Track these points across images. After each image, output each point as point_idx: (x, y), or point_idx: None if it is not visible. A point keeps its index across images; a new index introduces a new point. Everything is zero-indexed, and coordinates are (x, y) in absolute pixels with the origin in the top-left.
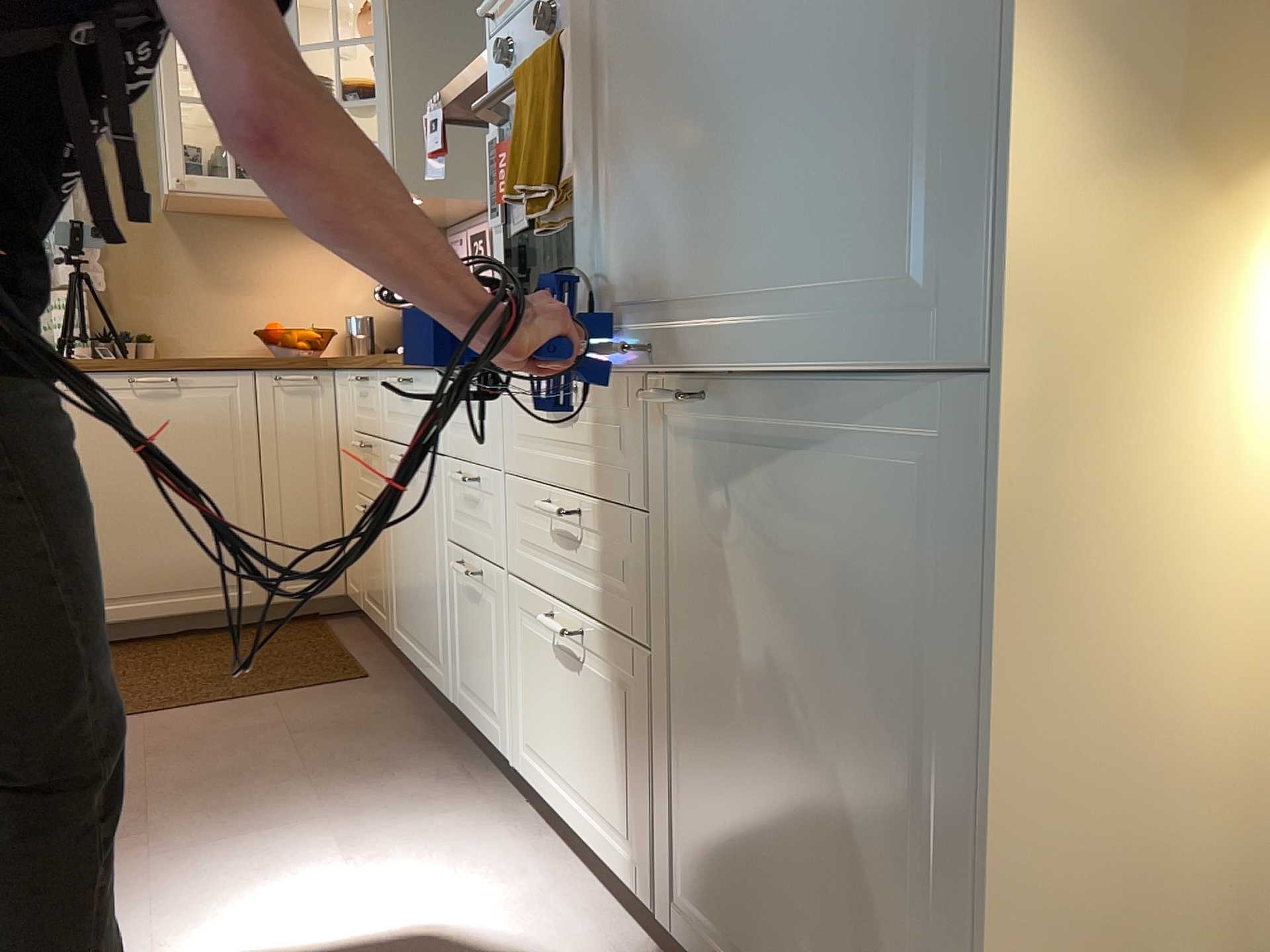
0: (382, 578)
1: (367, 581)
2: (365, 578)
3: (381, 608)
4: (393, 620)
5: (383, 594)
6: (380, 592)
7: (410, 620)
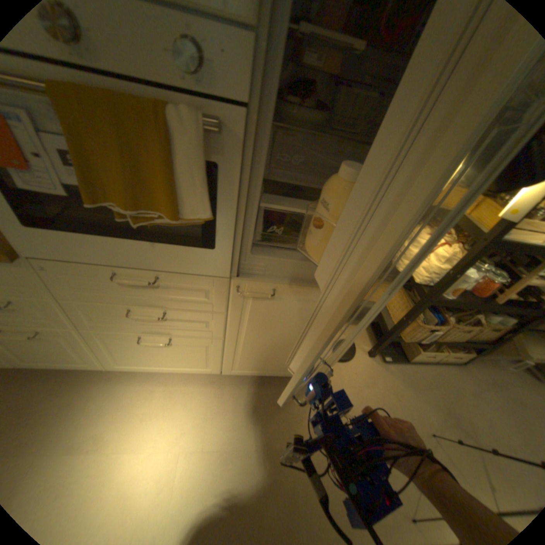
0: None
1: None
2: None
3: None
4: None
5: None
6: None
7: None
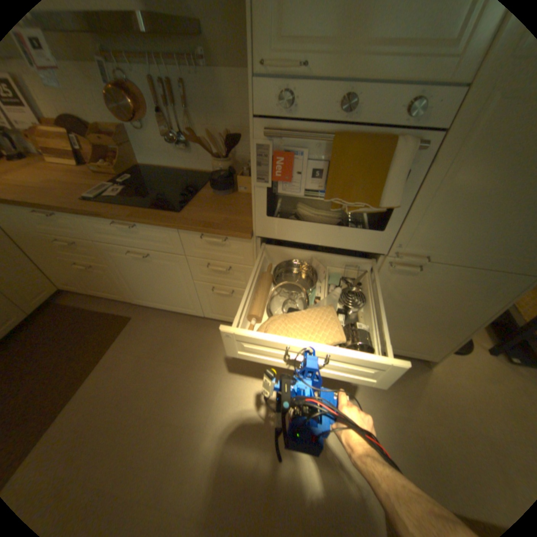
0: (111, 287)
1: (88, 287)
2: (85, 286)
3: (112, 294)
4: (131, 298)
5: (114, 291)
6: (109, 290)
7: (153, 299)
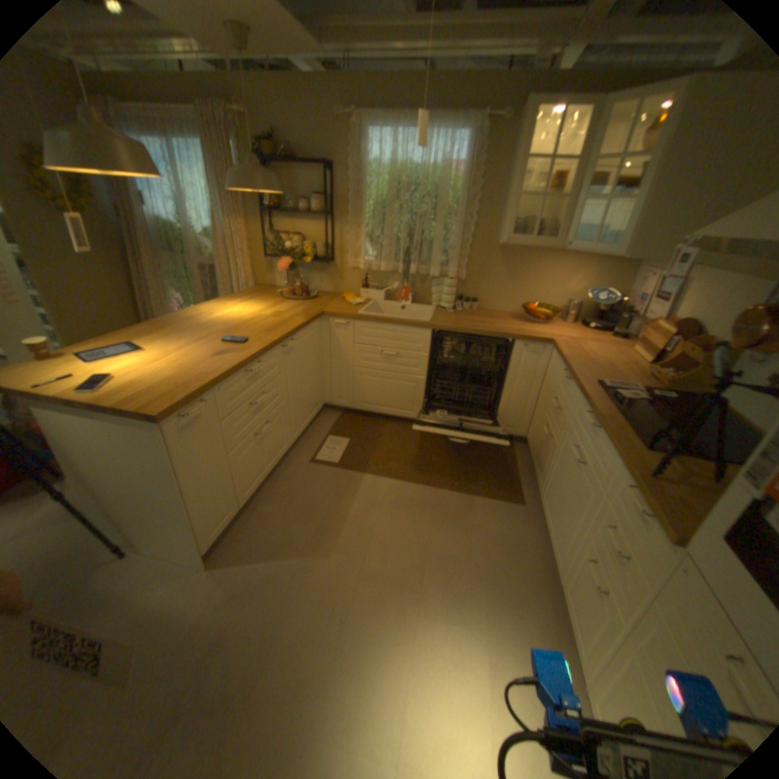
0: (545, 467)
1: (538, 453)
2: (537, 450)
3: (540, 475)
4: (544, 492)
5: (543, 473)
6: (542, 469)
7: (553, 512)
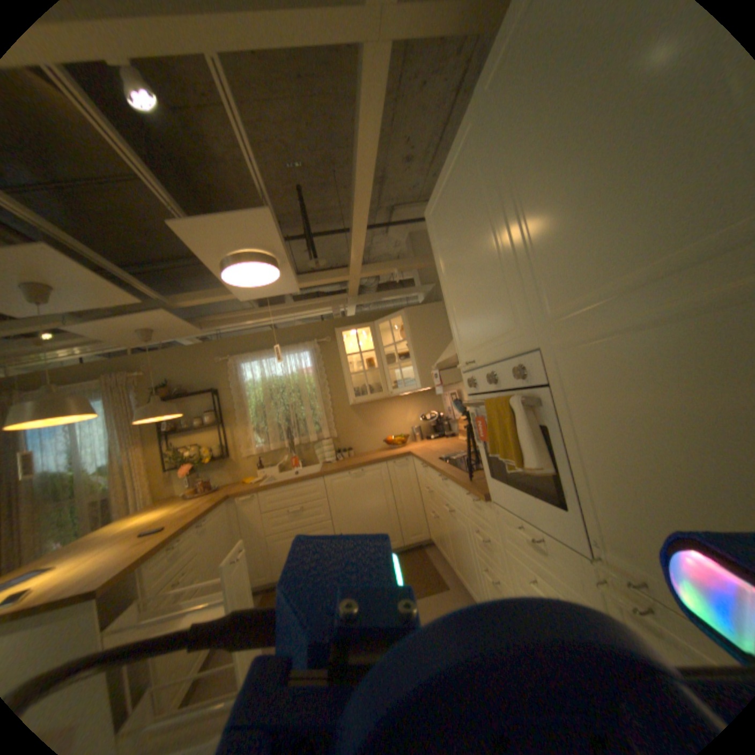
0: (445, 545)
1: (438, 541)
2: (437, 539)
3: (447, 556)
4: (453, 565)
5: (447, 551)
6: (445, 549)
7: (462, 572)
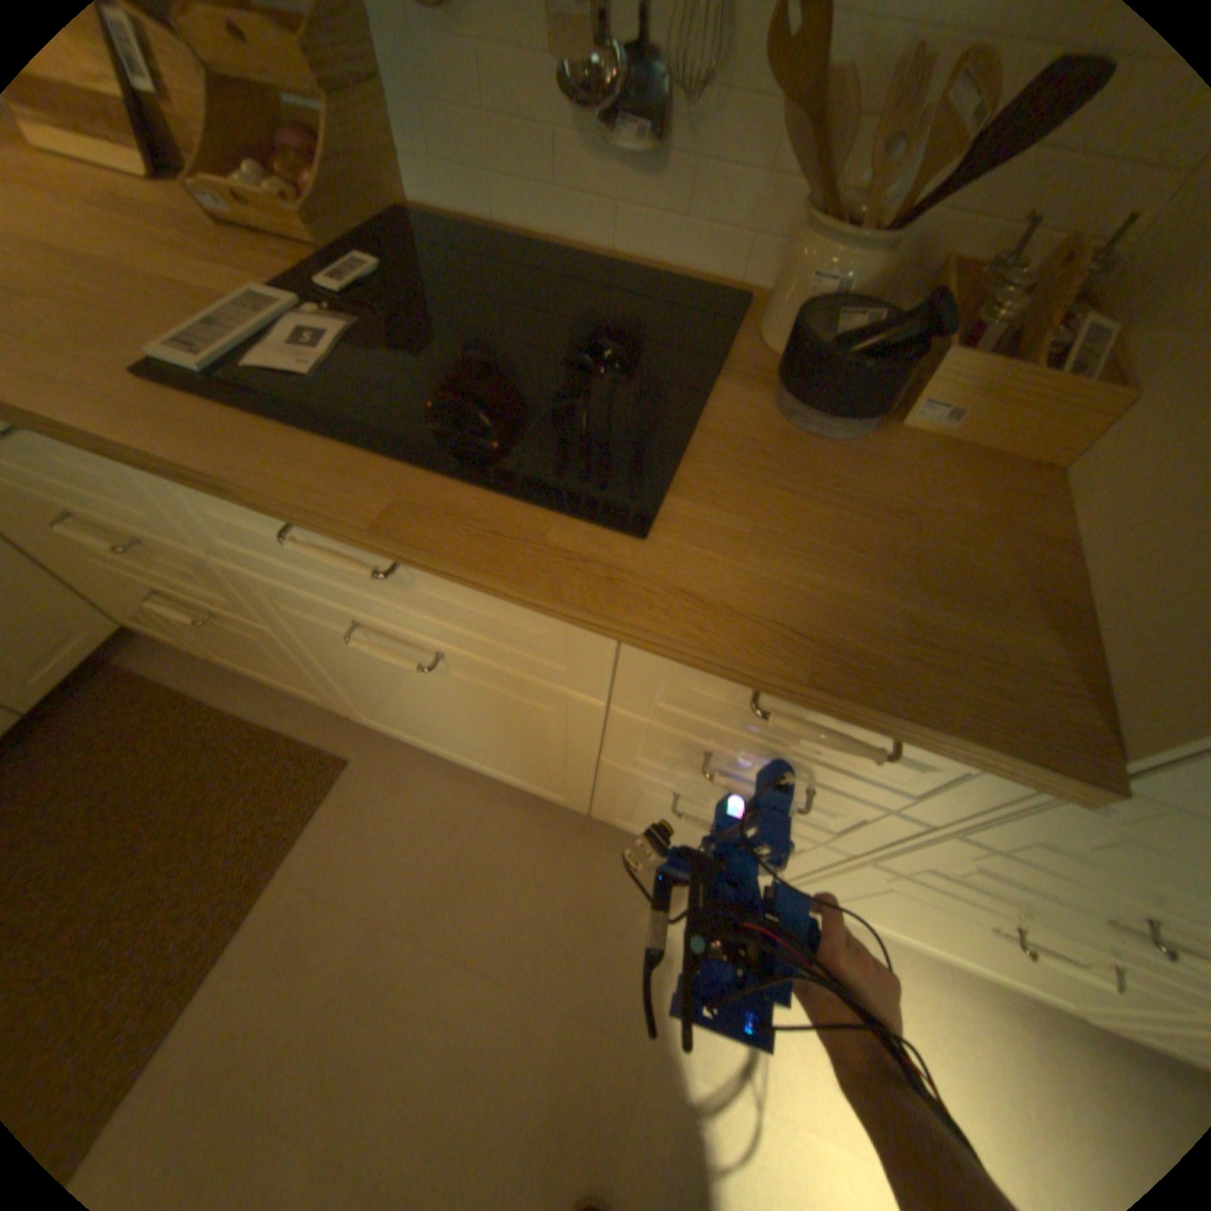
0: (285, 672)
1: (213, 650)
2: (202, 645)
3: (291, 687)
4: (350, 712)
5: (295, 683)
6: (281, 677)
7: (428, 738)
